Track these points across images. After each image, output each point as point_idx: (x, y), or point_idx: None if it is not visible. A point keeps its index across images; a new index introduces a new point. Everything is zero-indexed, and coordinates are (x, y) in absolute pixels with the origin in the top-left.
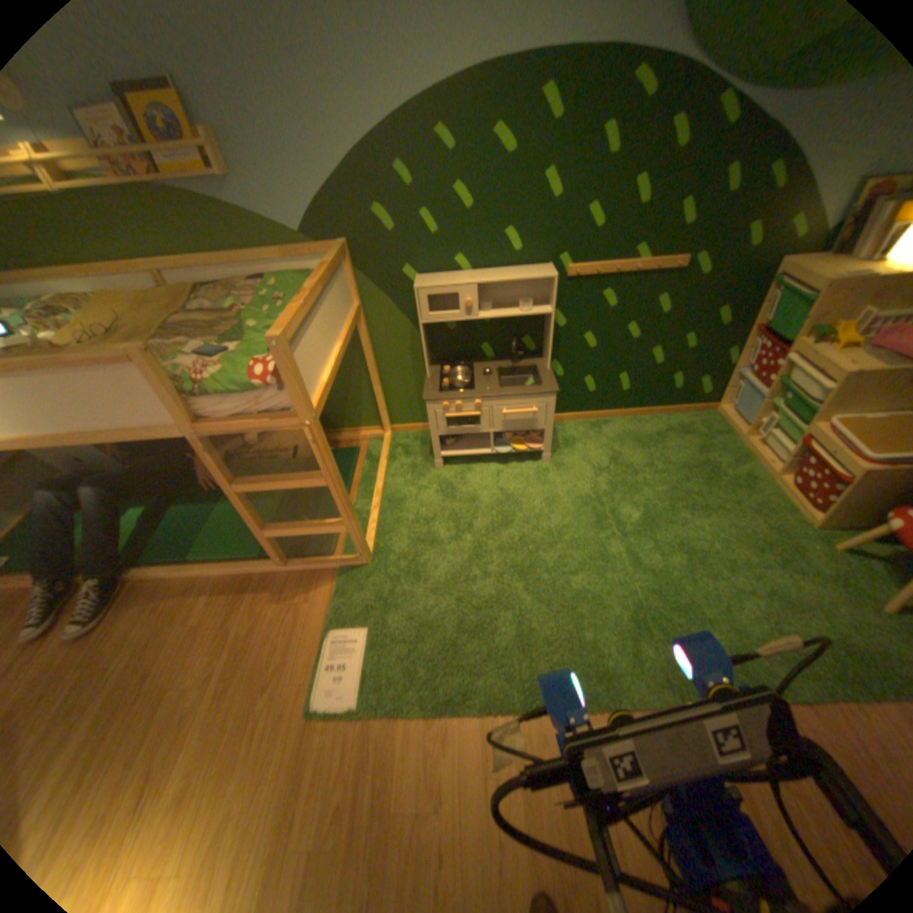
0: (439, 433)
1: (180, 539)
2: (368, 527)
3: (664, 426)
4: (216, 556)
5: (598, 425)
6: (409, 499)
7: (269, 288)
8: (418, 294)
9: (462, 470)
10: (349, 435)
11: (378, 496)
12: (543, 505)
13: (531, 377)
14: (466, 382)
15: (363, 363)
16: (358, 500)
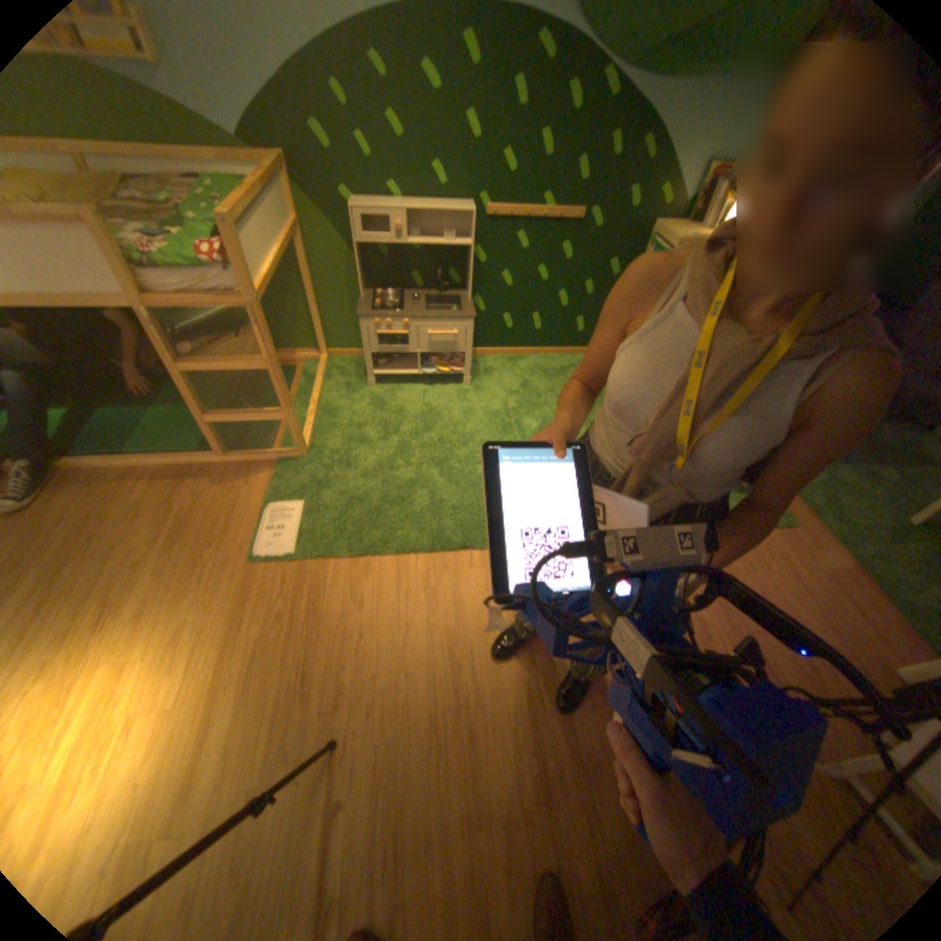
0: (371, 351)
1: (112, 436)
2: (304, 429)
3: (568, 364)
4: (153, 449)
5: (514, 361)
6: (343, 410)
7: (205, 189)
8: (352, 214)
9: (392, 389)
10: (285, 356)
11: (314, 406)
12: (460, 418)
13: (455, 307)
14: (396, 303)
15: (299, 282)
16: (295, 410)
